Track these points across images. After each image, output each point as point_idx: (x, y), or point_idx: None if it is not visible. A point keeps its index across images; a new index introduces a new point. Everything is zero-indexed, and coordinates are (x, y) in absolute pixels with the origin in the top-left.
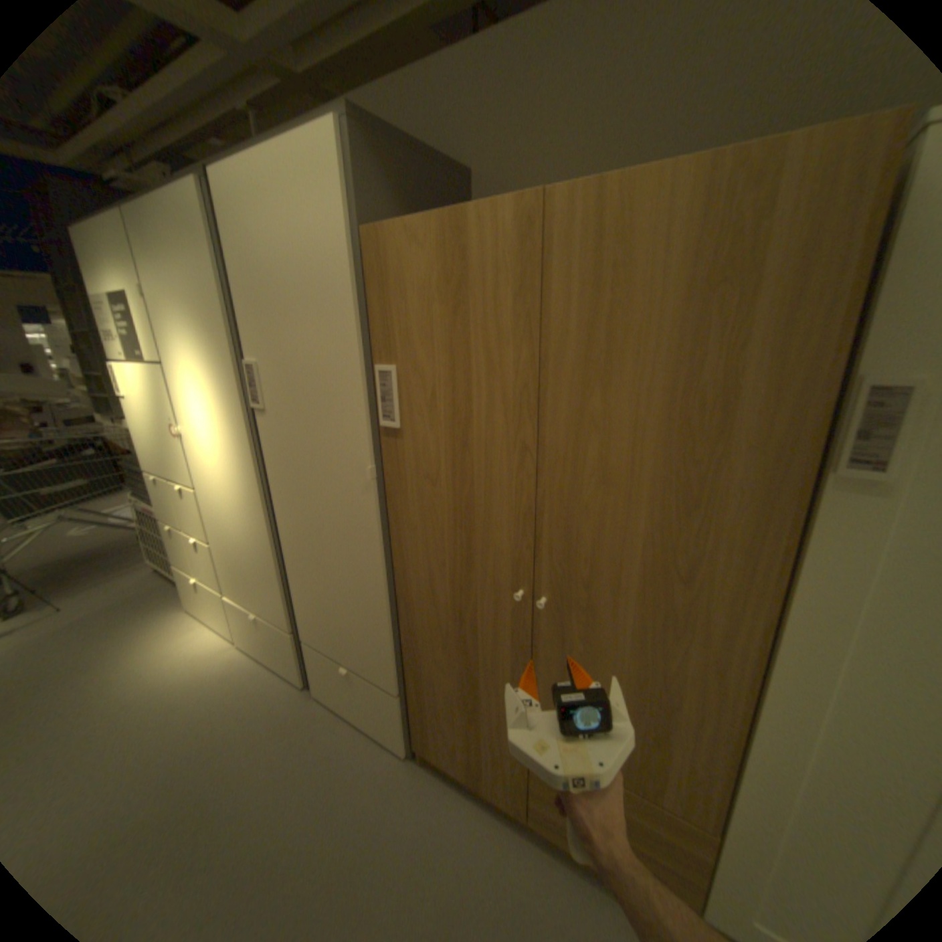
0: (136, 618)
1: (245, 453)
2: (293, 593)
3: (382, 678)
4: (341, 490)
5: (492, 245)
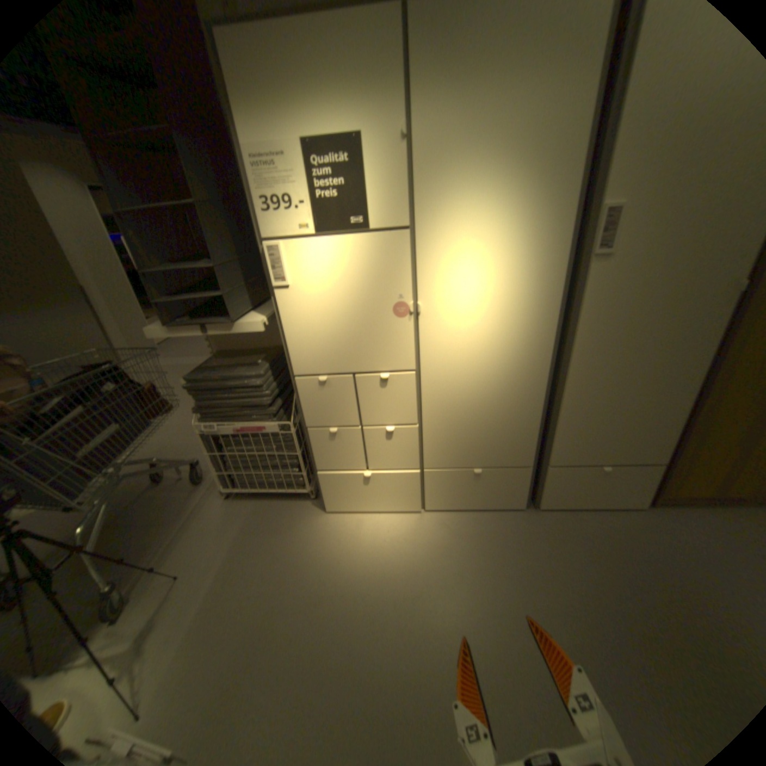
0: (282, 540)
1: (548, 306)
2: (561, 426)
3: (658, 456)
4: (691, 310)
5: None
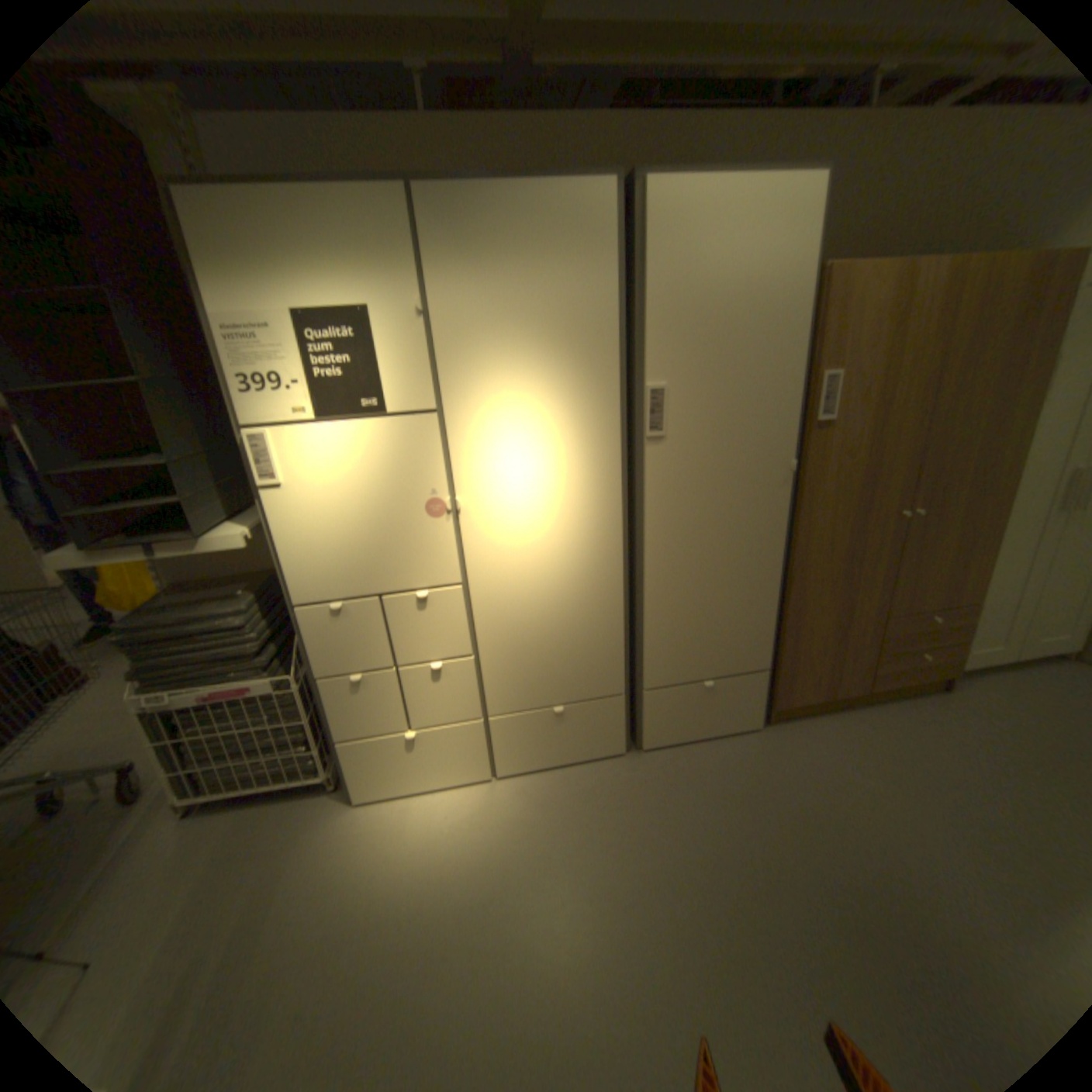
0: (281, 863)
1: (609, 496)
2: (648, 637)
3: (758, 660)
4: (753, 493)
5: (933, 286)
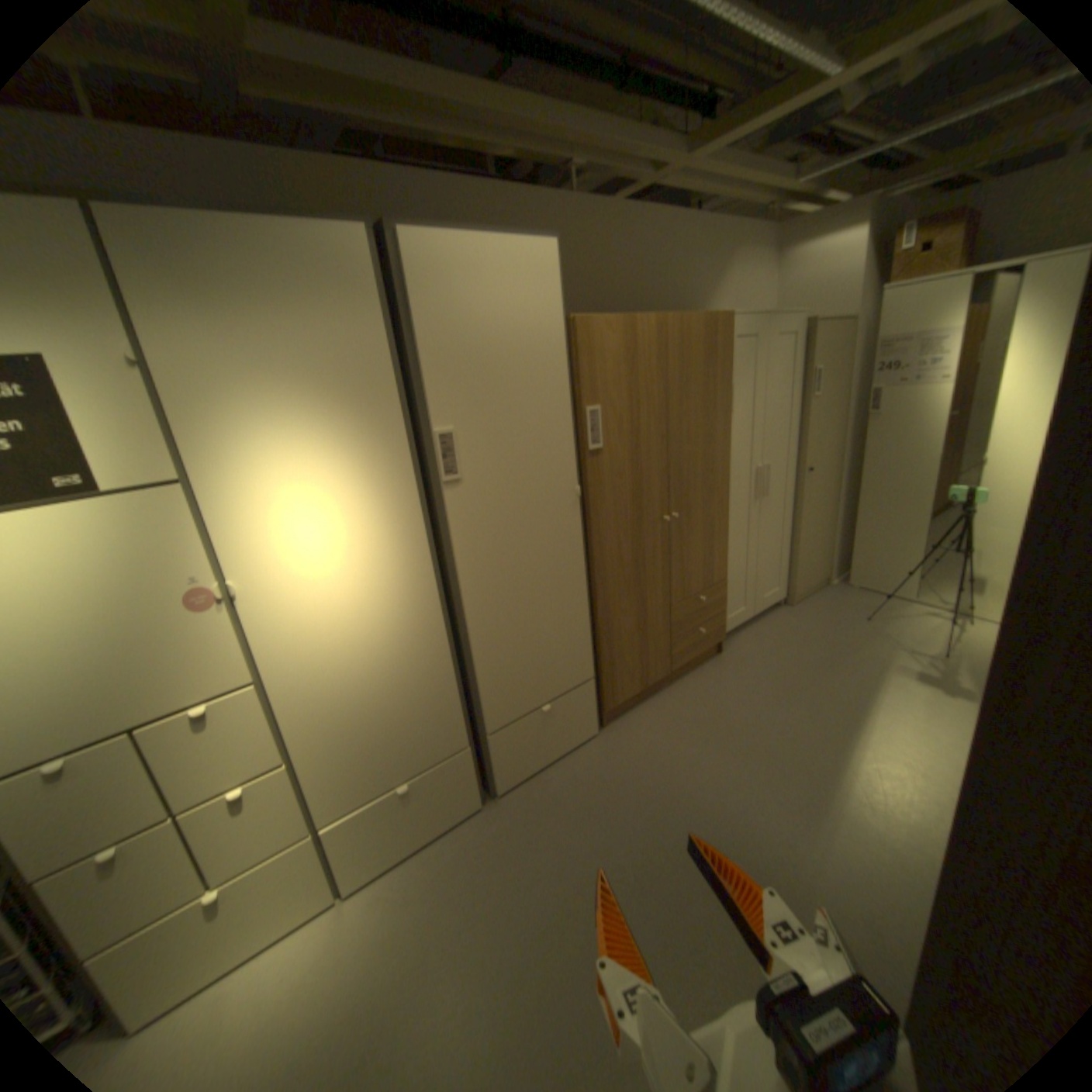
0: None
1: (415, 546)
2: (481, 680)
3: (582, 672)
4: (550, 520)
5: (648, 336)
